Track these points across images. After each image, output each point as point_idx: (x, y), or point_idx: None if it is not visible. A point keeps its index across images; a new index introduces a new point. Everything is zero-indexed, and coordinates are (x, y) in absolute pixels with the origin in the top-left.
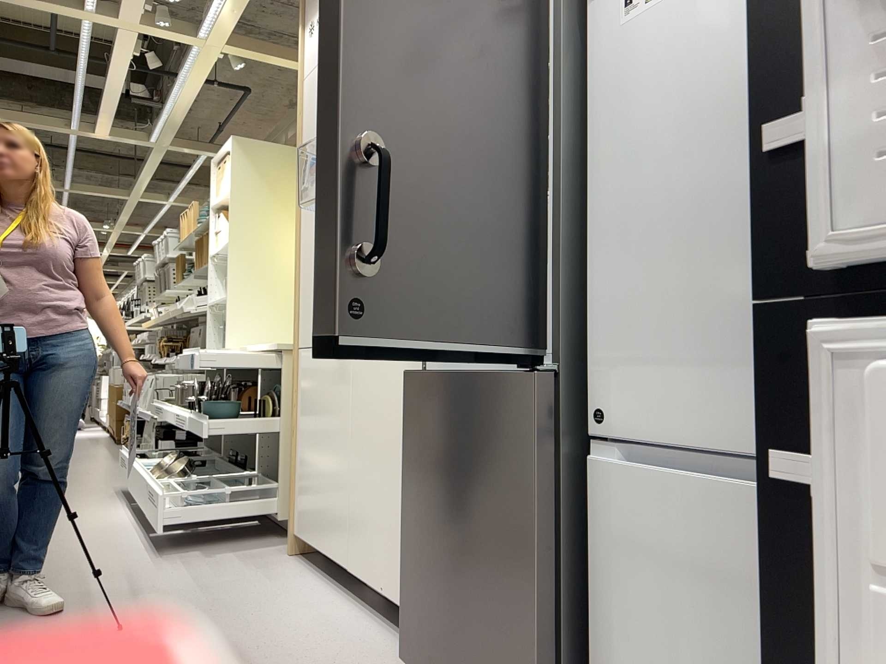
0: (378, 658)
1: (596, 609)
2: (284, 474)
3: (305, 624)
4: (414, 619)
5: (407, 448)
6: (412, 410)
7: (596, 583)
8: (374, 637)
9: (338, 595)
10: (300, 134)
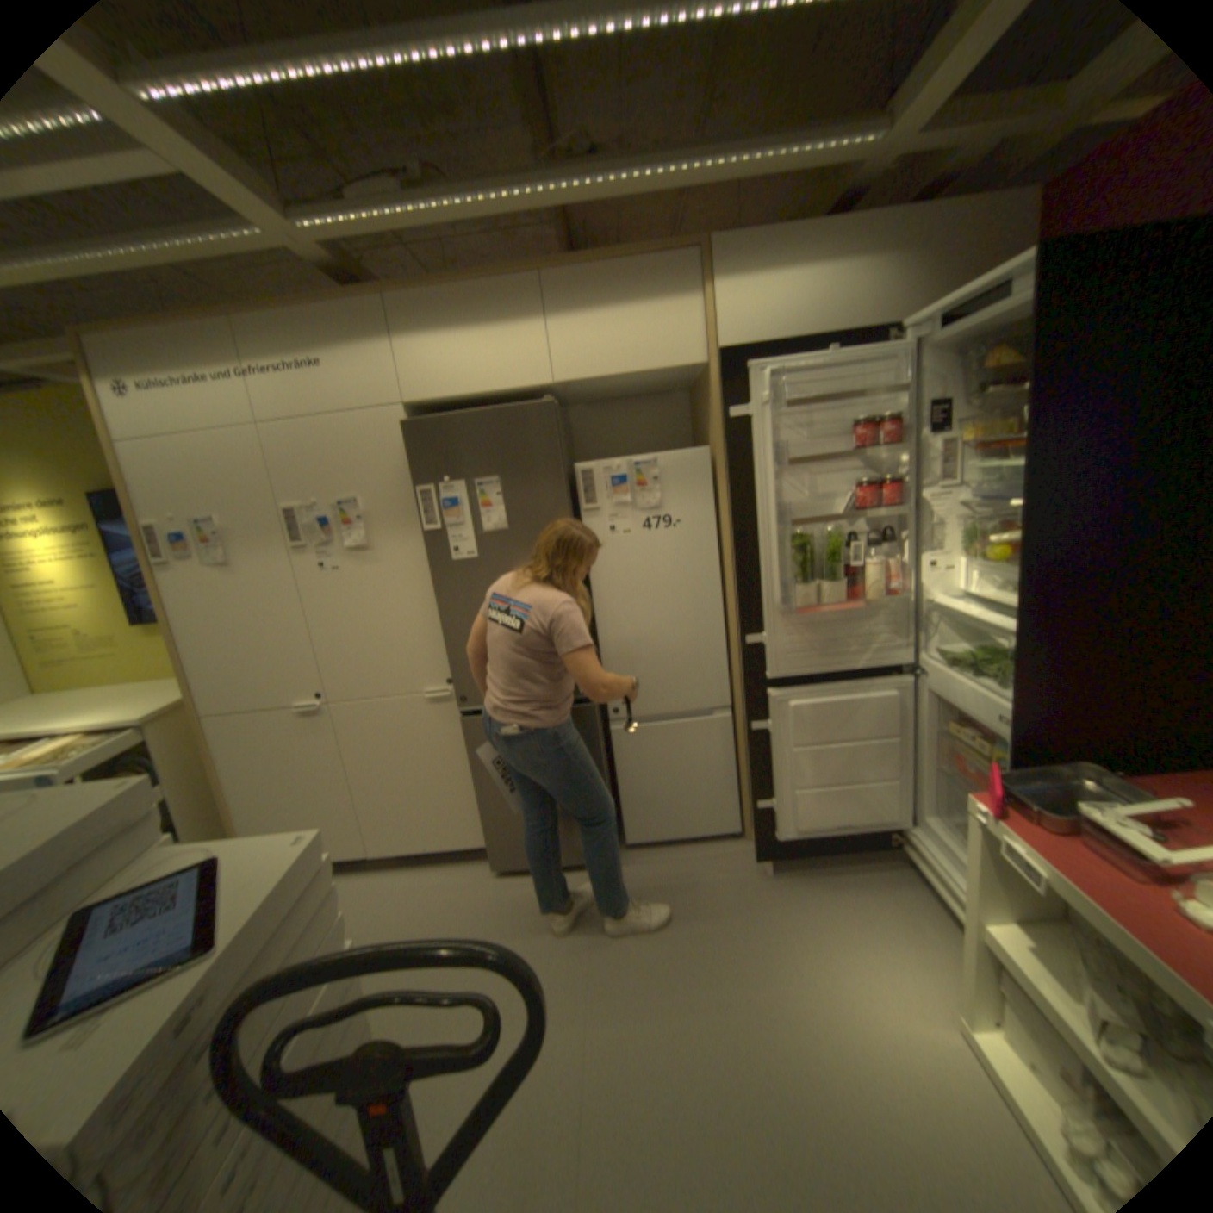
0: (463, 882)
1: (619, 785)
2: (185, 832)
3: (382, 906)
4: (492, 846)
5: (475, 760)
6: (478, 738)
7: (618, 775)
8: (439, 877)
9: (360, 879)
10: (130, 503)
